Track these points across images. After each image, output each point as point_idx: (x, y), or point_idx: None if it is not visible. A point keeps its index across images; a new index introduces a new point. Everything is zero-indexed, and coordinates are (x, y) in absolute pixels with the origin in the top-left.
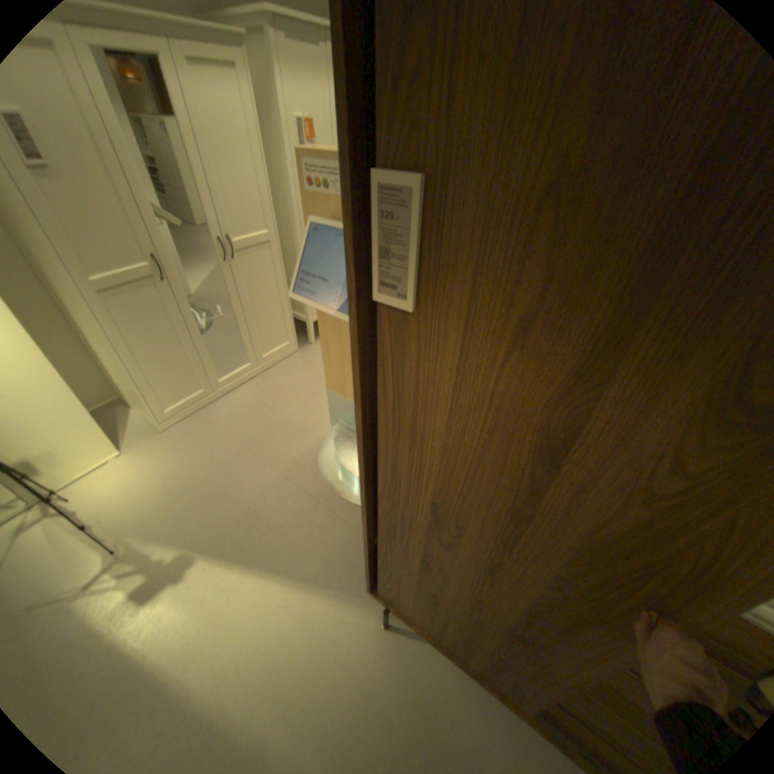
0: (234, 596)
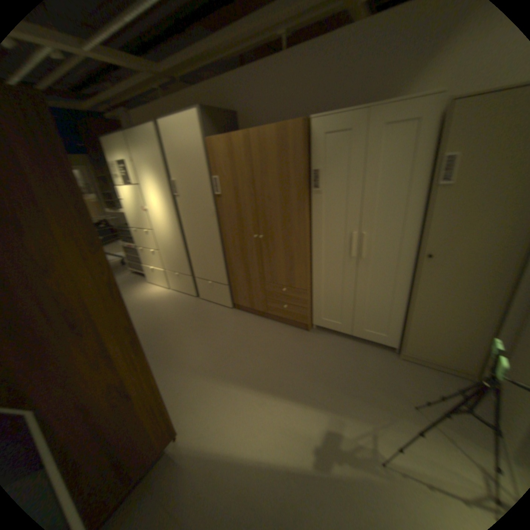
0: (271, 446)
